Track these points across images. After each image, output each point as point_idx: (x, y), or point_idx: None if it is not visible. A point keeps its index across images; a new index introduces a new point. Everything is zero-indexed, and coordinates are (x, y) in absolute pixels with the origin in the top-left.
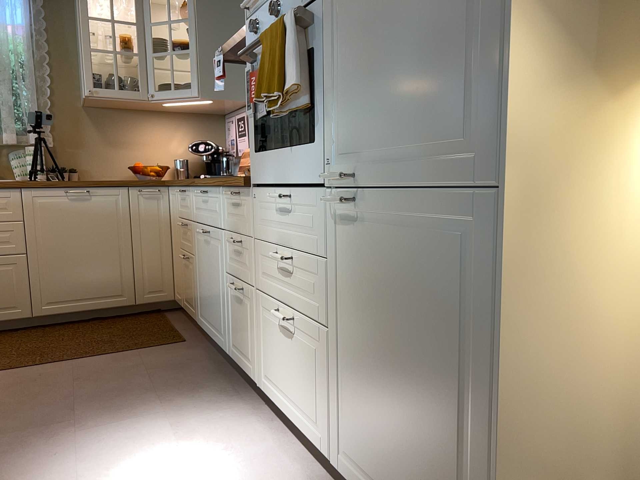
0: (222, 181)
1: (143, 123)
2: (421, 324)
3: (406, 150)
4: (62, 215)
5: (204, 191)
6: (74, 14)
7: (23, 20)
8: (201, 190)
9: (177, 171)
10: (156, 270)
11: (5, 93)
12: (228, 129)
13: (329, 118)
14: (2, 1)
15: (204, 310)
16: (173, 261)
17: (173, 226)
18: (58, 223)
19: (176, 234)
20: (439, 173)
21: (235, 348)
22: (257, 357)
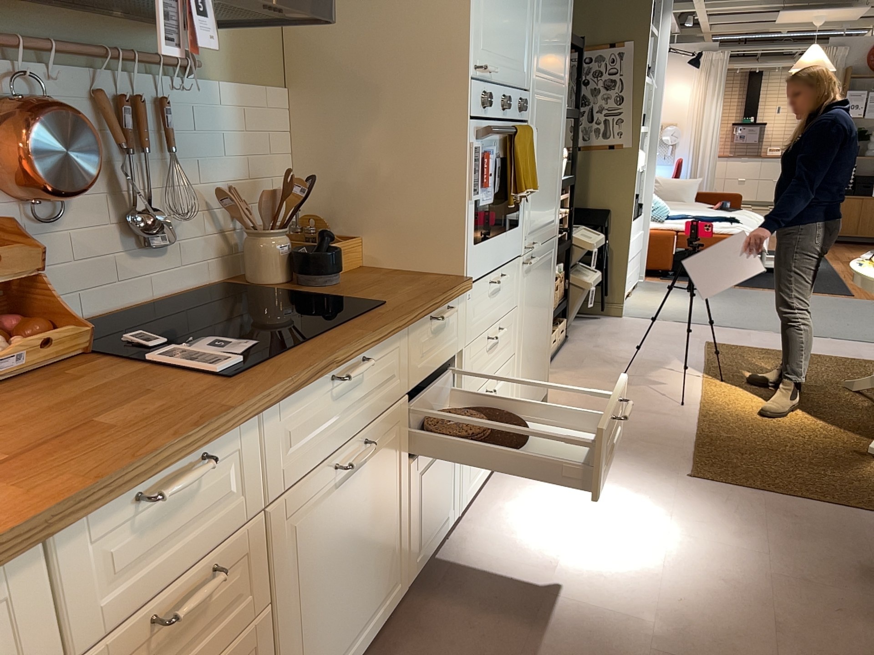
0: (435, 303)
1: None
2: (541, 301)
3: (543, 225)
4: None
5: (364, 360)
6: None
7: None
8: (335, 373)
9: None
10: None
11: None
12: None
13: (523, 209)
14: None
15: (331, 648)
16: None
17: None
18: None
19: None
20: (548, 234)
21: (422, 543)
22: (458, 482)
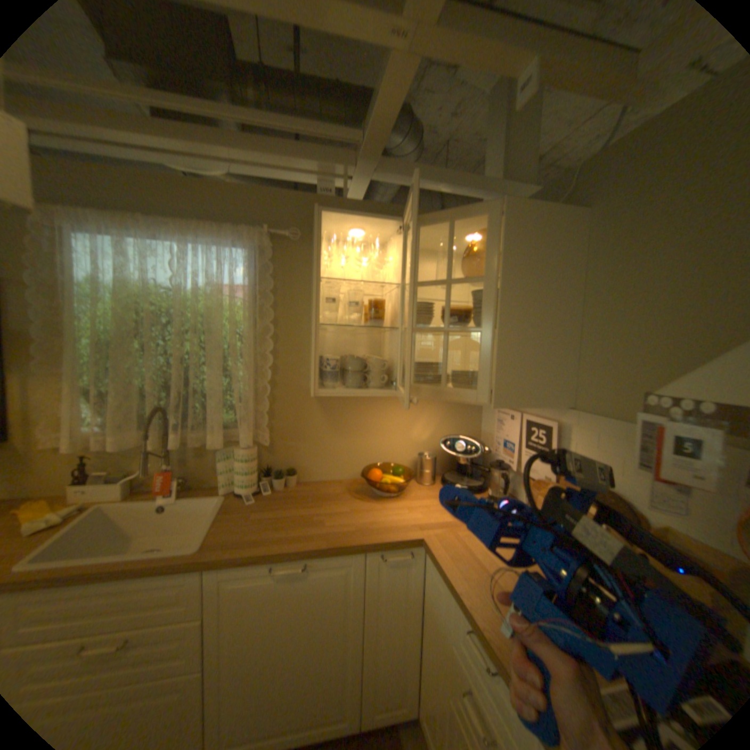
0: None
1: (383, 405)
2: None
3: None
4: (263, 607)
5: None
6: (311, 268)
7: (246, 281)
8: None
9: (419, 465)
10: (397, 677)
11: (214, 381)
12: (499, 422)
13: None
14: (222, 257)
15: None
16: (424, 668)
17: (431, 621)
18: (256, 620)
19: (442, 657)
20: None
21: None
22: None
